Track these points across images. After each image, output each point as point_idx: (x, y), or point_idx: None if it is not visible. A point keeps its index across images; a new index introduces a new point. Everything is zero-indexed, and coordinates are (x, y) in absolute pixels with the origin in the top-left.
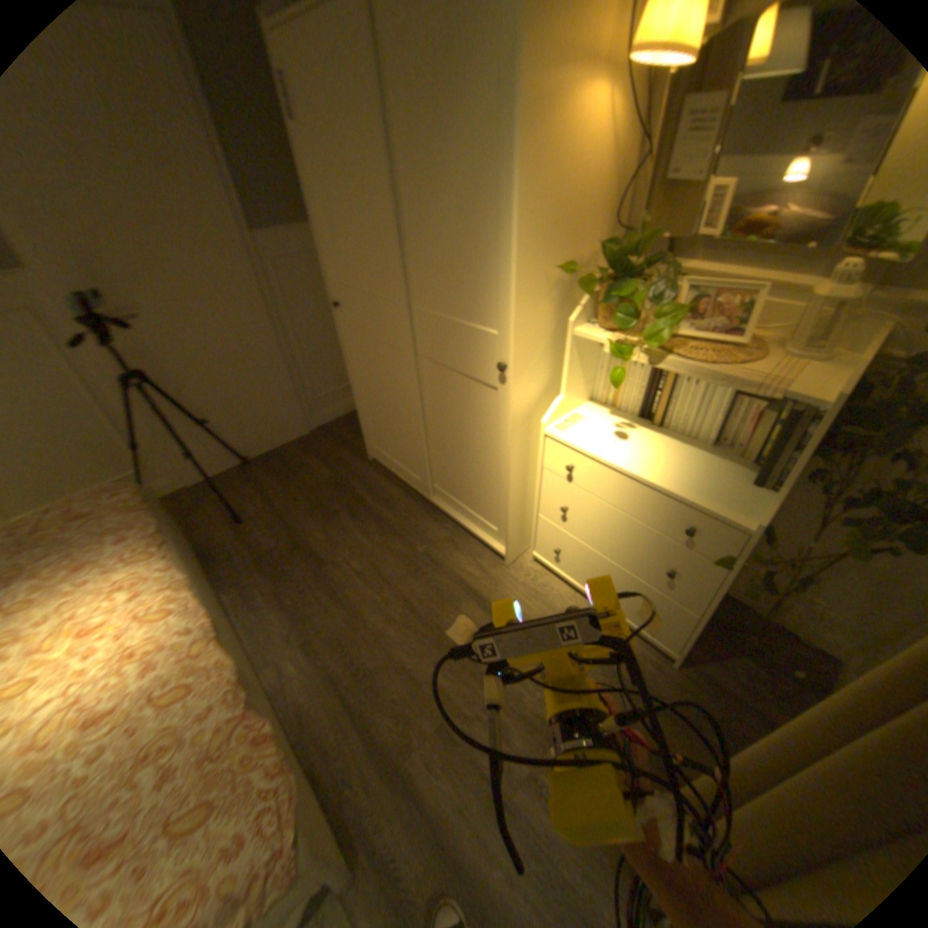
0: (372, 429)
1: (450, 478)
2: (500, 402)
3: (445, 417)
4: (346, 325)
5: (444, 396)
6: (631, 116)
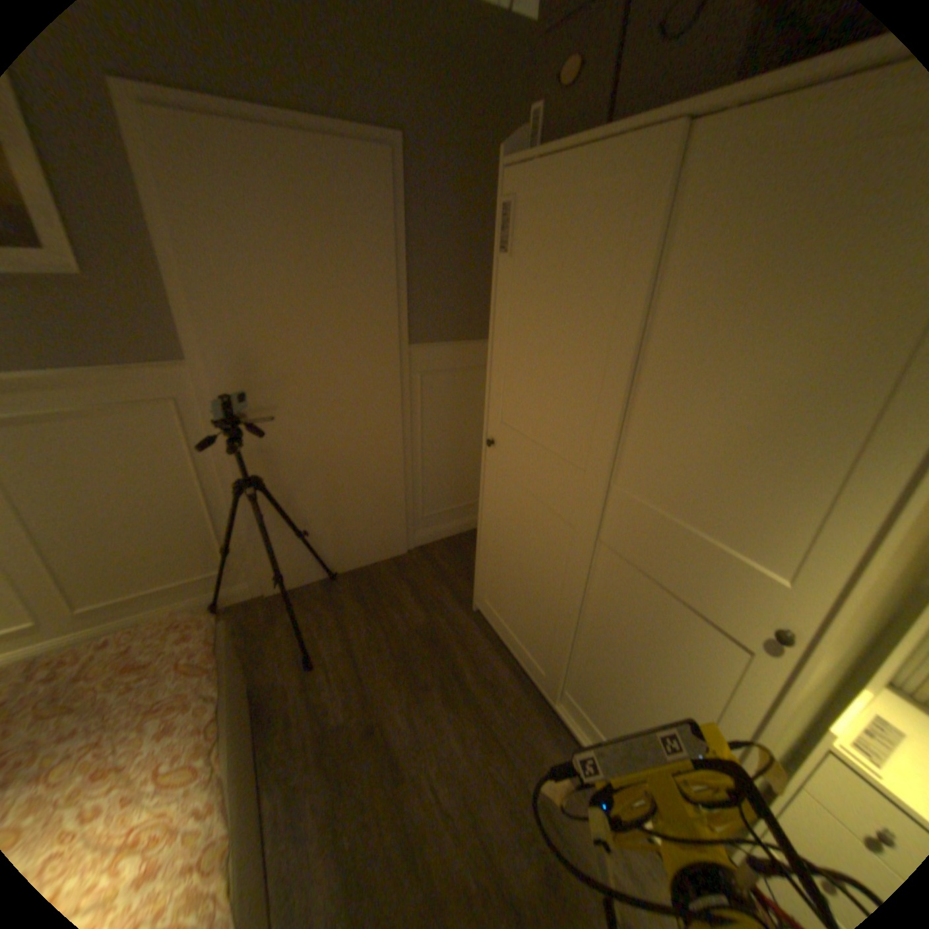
0: (492, 583)
1: (600, 702)
2: (756, 675)
3: (623, 631)
4: (499, 468)
5: (631, 608)
6: None
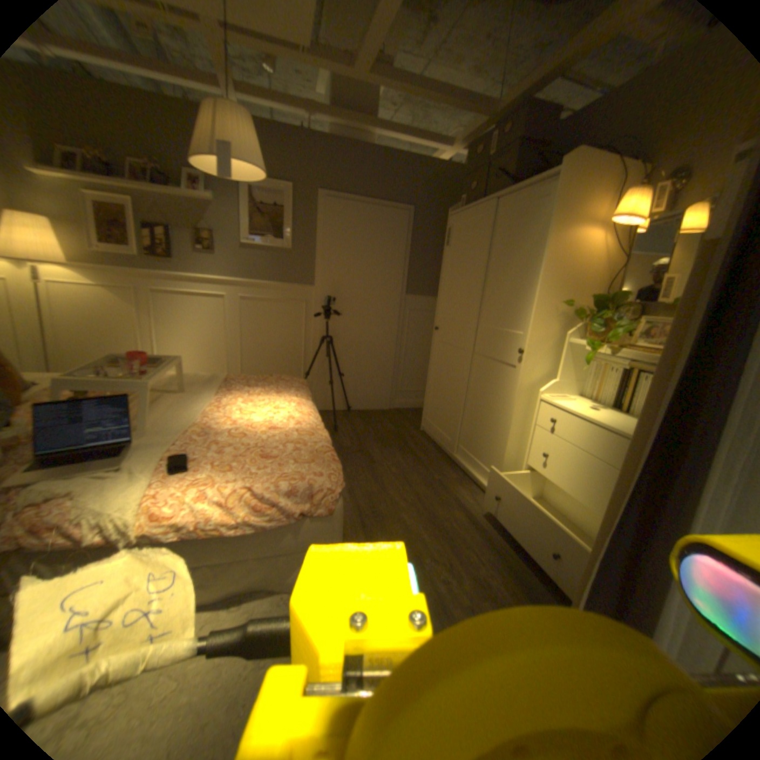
0: (431, 406)
1: (472, 437)
2: (516, 374)
3: (481, 391)
4: (439, 340)
5: (483, 377)
6: (620, 246)
